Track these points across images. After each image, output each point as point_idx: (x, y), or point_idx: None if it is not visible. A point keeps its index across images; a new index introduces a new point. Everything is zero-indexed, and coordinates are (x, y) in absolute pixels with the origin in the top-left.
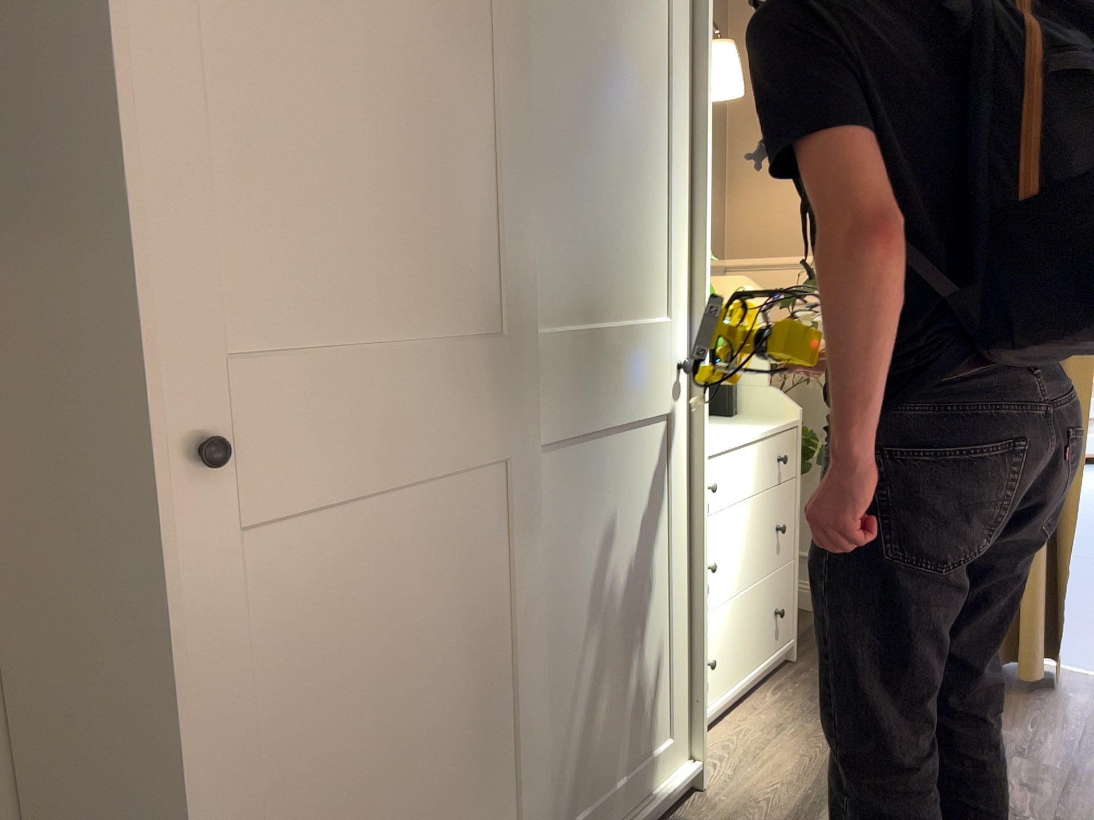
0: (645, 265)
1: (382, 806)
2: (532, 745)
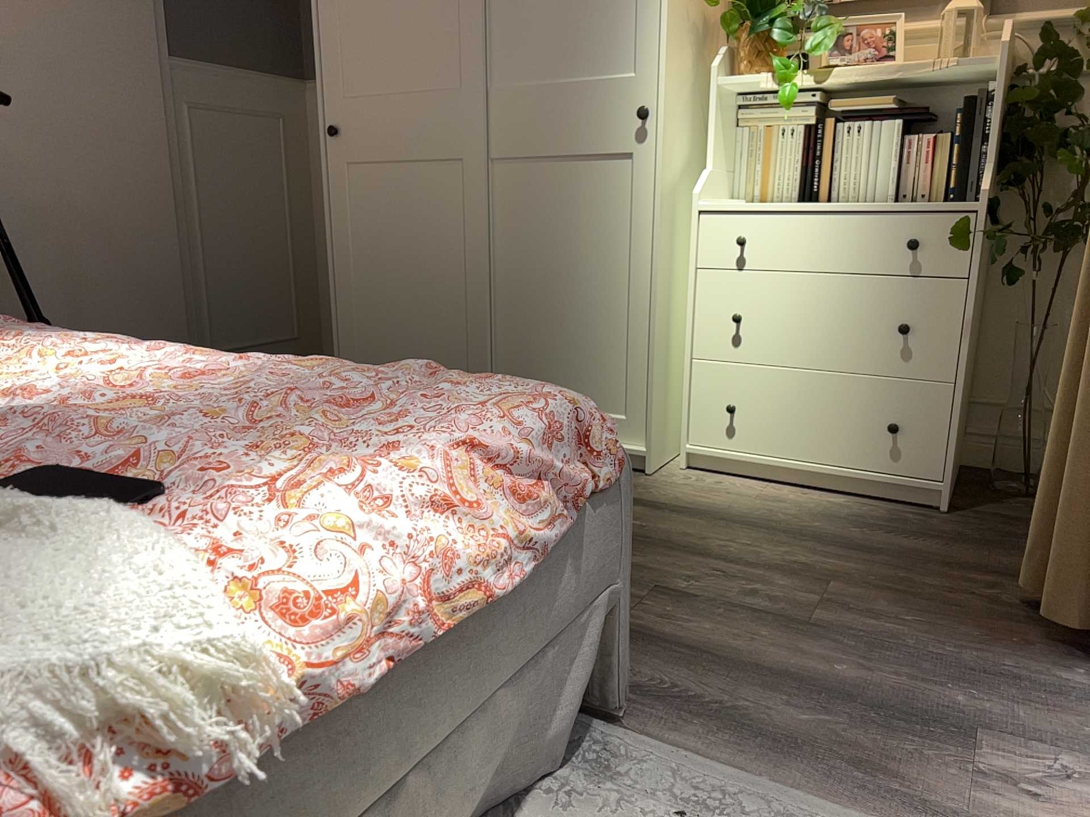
0: (603, 35)
1: (397, 304)
2: (476, 327)
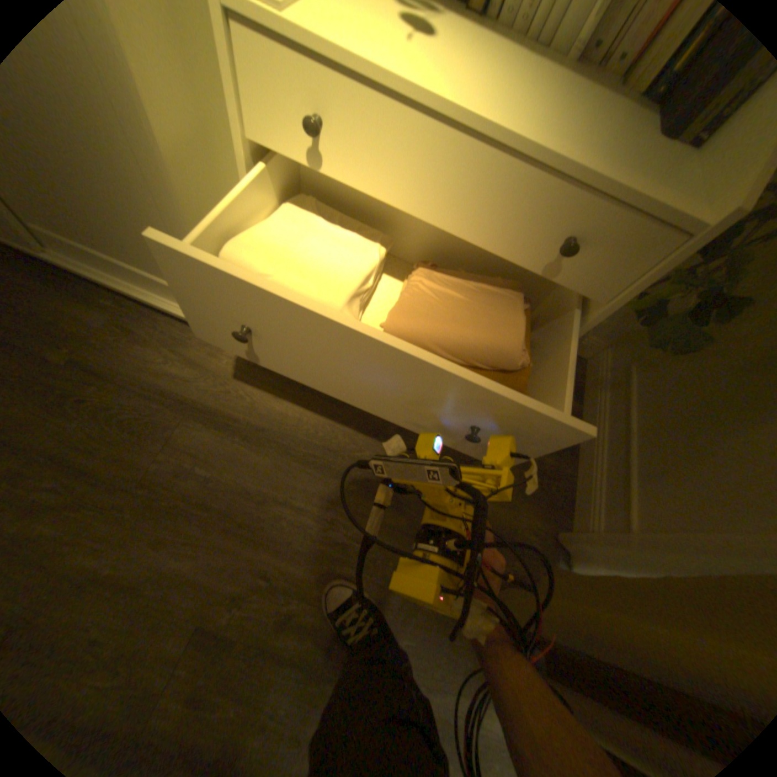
0: None
1: None
2: None
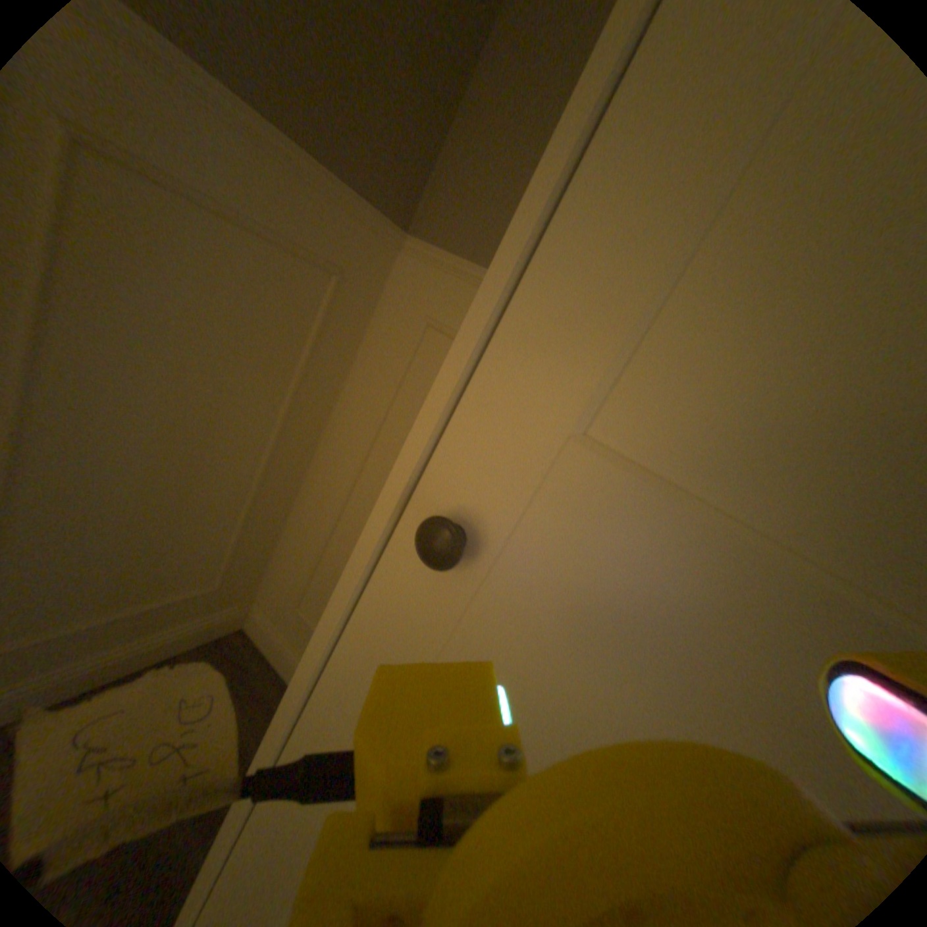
0: None
1: None
2: None
